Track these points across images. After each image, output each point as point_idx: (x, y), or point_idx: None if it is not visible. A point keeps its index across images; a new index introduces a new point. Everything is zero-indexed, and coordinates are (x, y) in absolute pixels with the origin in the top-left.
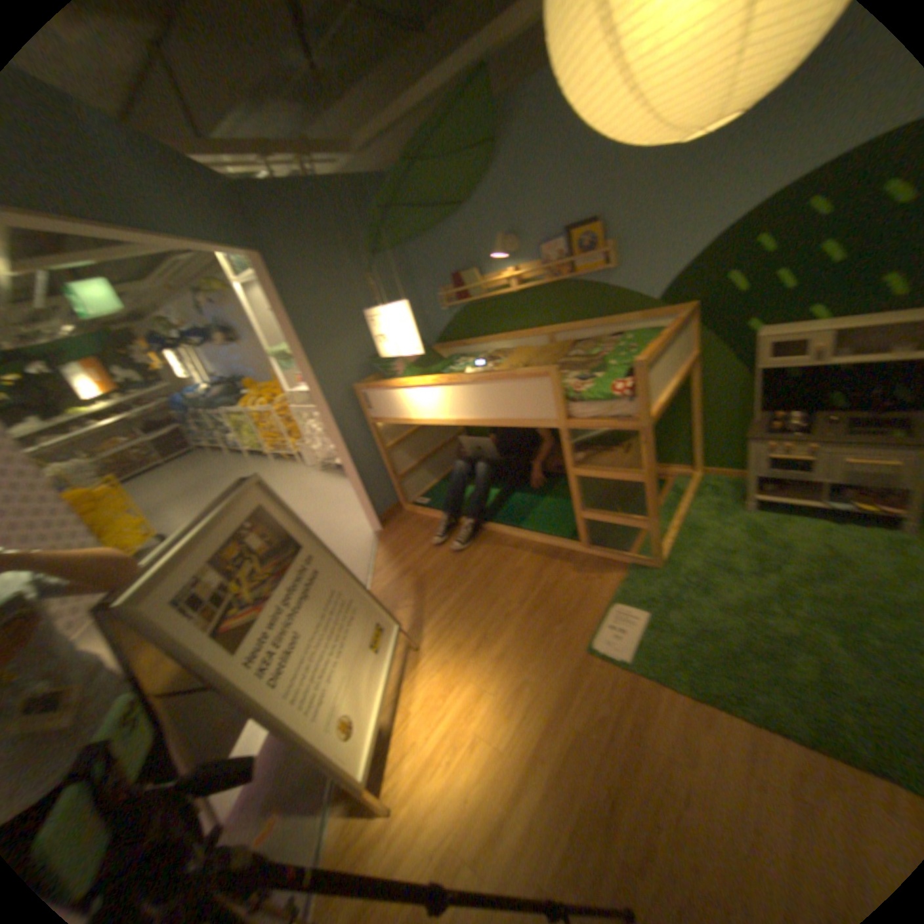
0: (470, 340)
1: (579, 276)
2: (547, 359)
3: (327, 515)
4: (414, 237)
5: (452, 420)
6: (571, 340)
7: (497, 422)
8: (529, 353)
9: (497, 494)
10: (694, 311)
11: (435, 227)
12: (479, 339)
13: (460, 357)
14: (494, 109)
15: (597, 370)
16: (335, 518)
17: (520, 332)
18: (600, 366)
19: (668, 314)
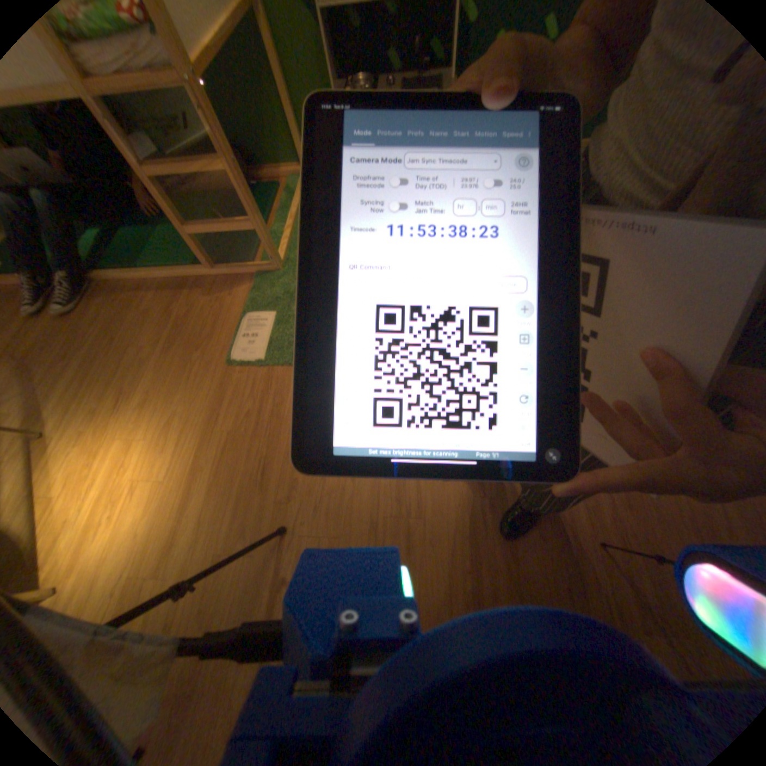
0: None
1: None
2: None
3: None
4: None
5: None
6: None
7: None
8: None
9: (97, 233)
10: None
11: None
12: None
13: None
14: None
15: None
16: None
17: None
18: None
19: None
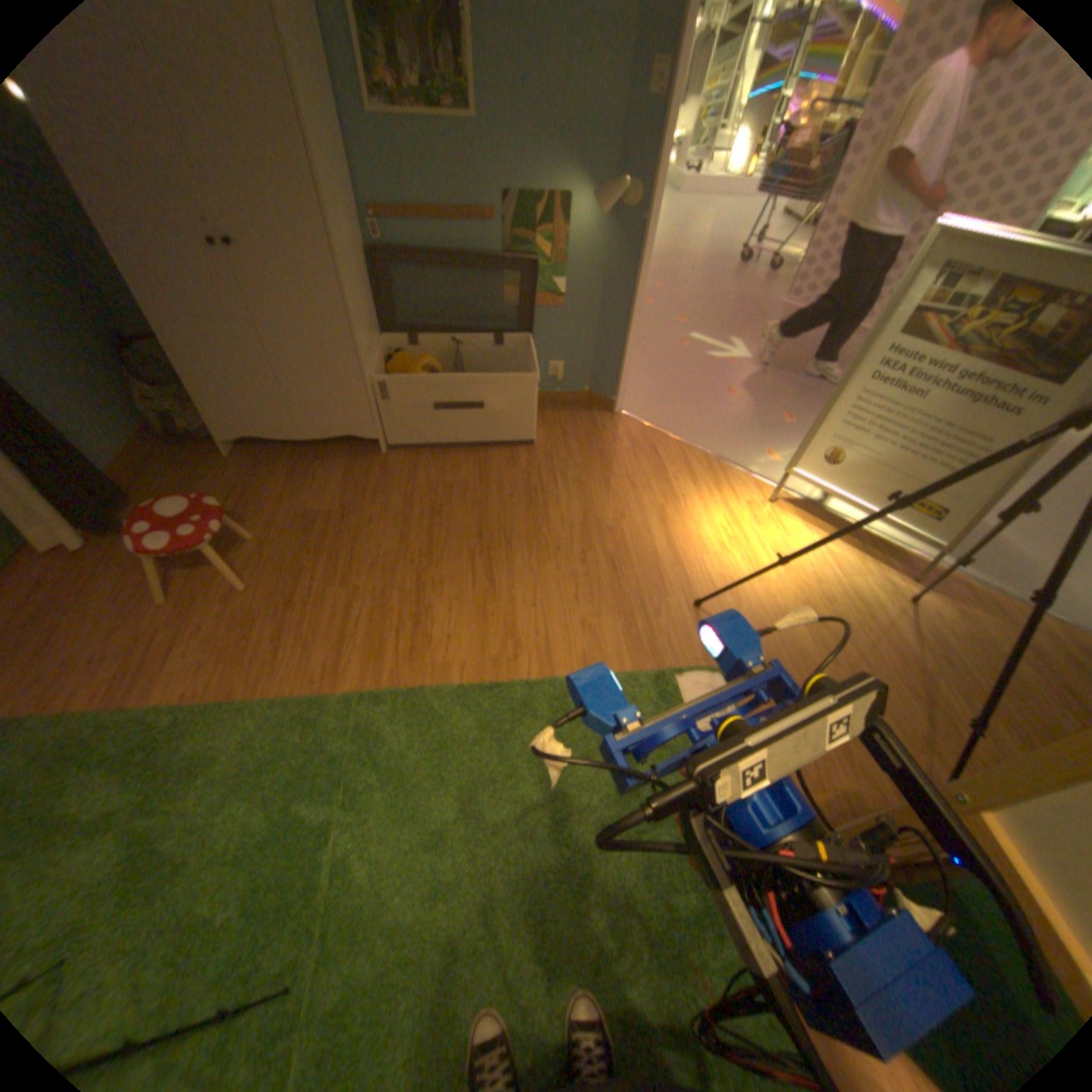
0: None
1: None
2: None
3: None
4: None
5: None
6: None
7: None
8: None
9: None
10: None
11: None
12: None
13: None
14: None
15: None
16: None
17: None
18: None
19: None
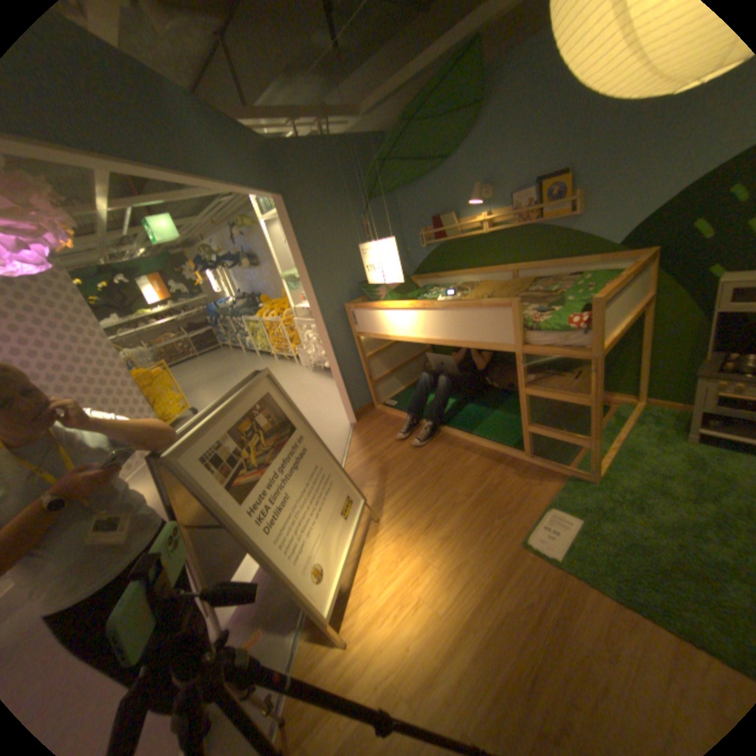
0: (444, 273)
1: (547, 221)
2: (510, 293)
3: (316, 407)
4: (405, 186)
5: (423, 339)
6: (533, 277)
7: (461, 343)
8: (494, 286)
9: (454, 403)
10: (656, 256)
11: (423, 178)
12: (451, 273)
13: (434, 287)
14: (484, 75)
15: (556, 305)
16: (322, 410)
17: (488, 268)
18: (559, 301)
19: (629, 257)
